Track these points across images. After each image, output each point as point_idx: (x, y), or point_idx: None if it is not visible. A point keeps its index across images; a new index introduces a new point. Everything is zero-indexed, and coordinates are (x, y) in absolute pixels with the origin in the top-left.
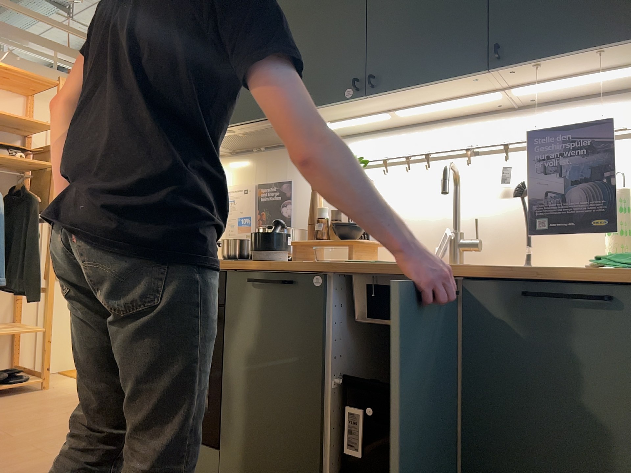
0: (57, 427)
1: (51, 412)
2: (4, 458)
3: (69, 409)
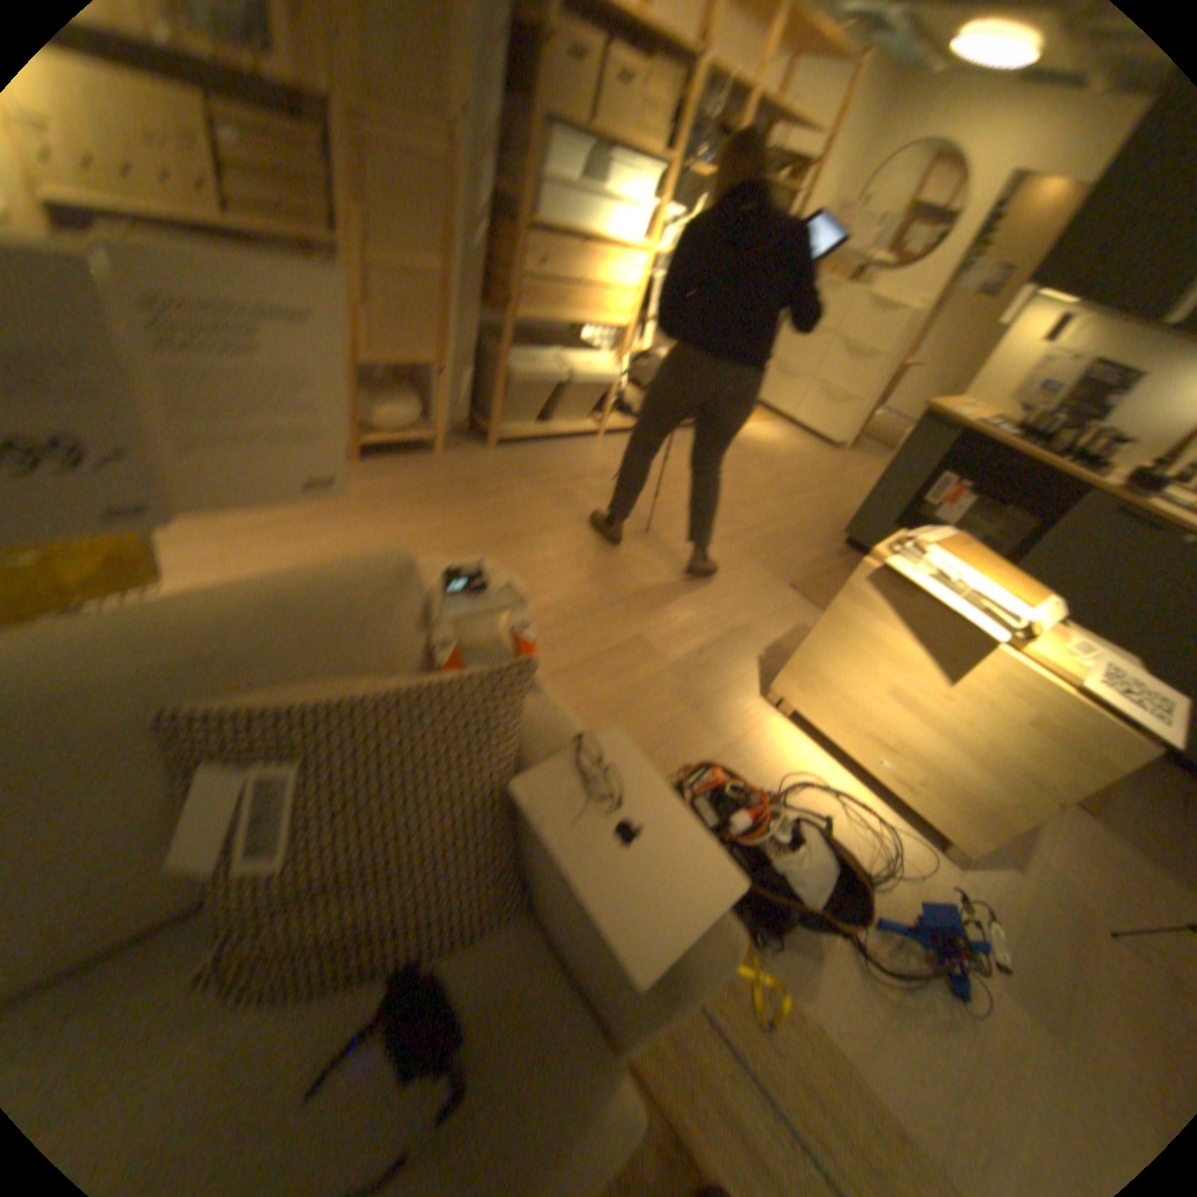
0: (769, 483)
1: (748, 462)
2: (768, 508)
3: (757, 462)
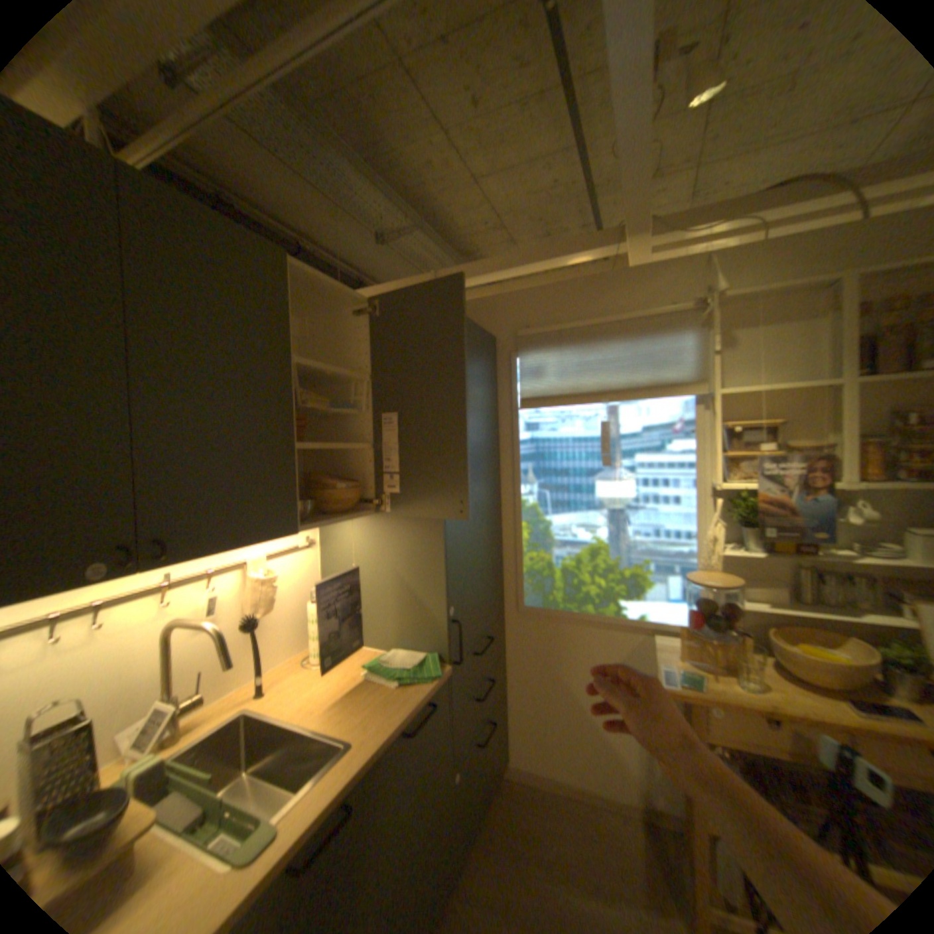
0: None
1: None
2: None
3: None
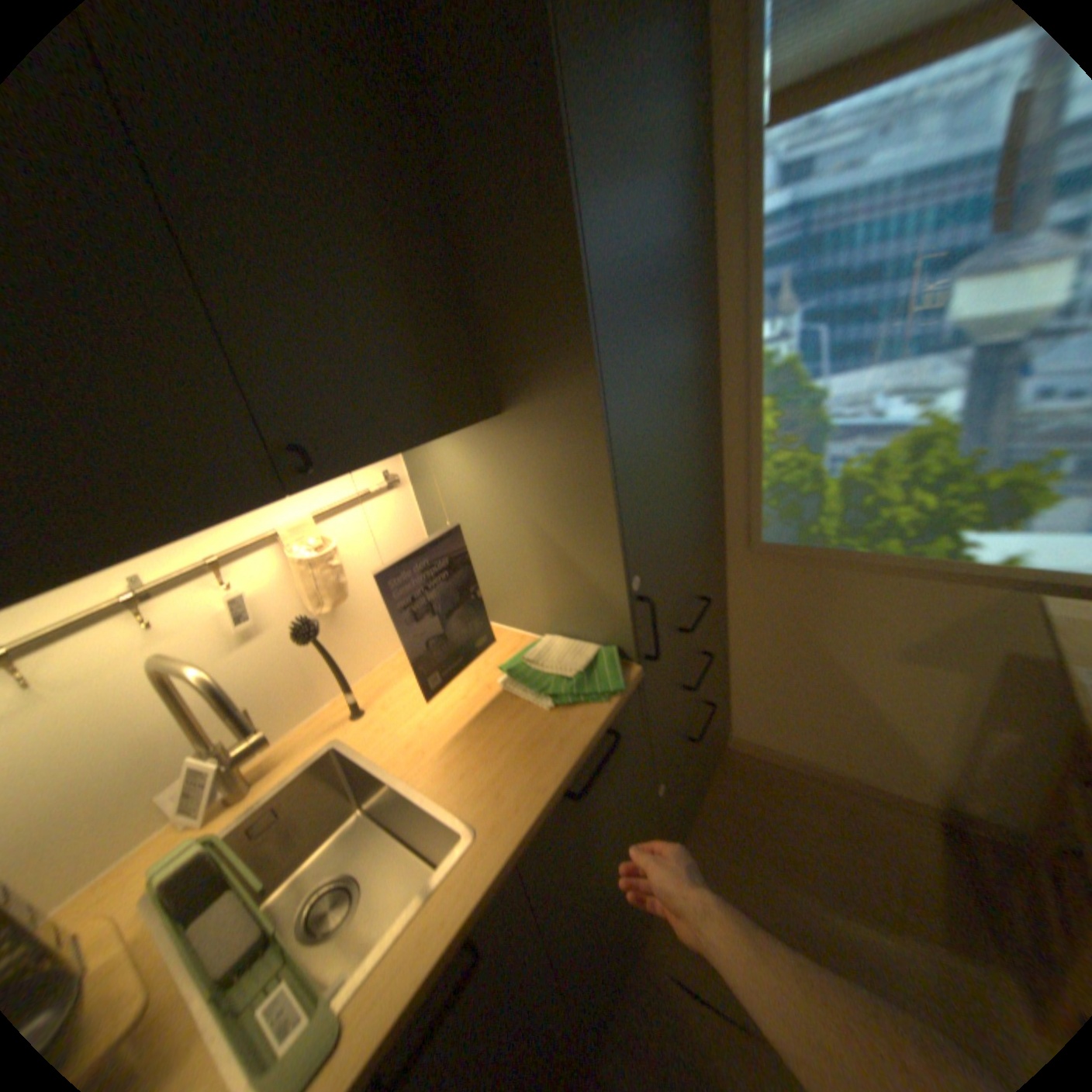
0: None
1: None
2: None
3: None
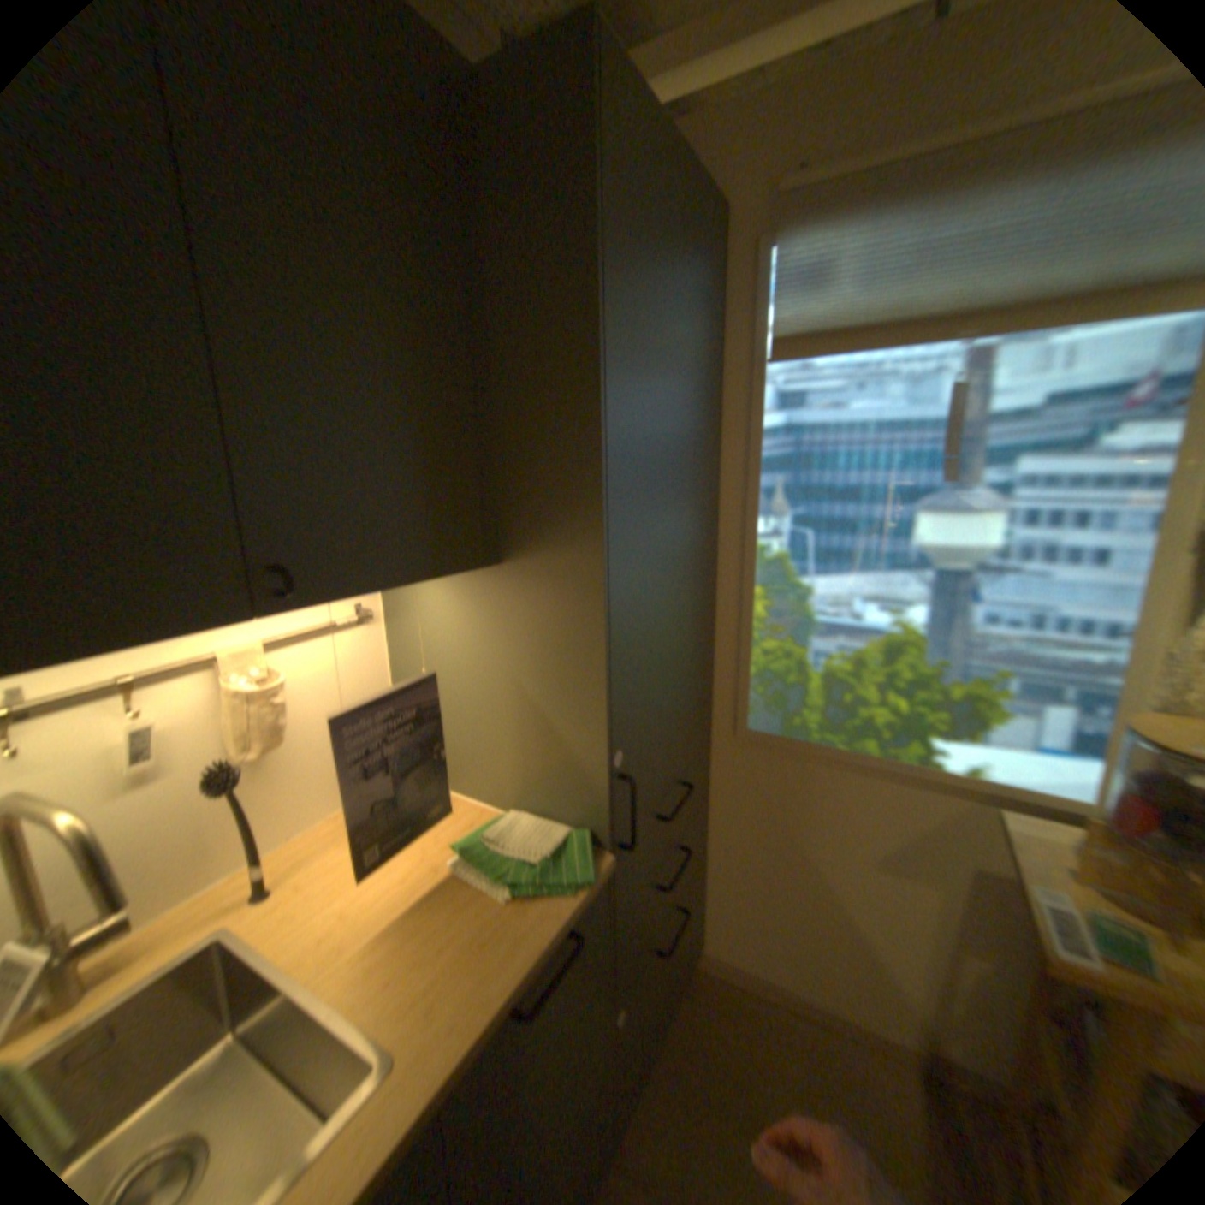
0: None
1: None
2: None
3: None
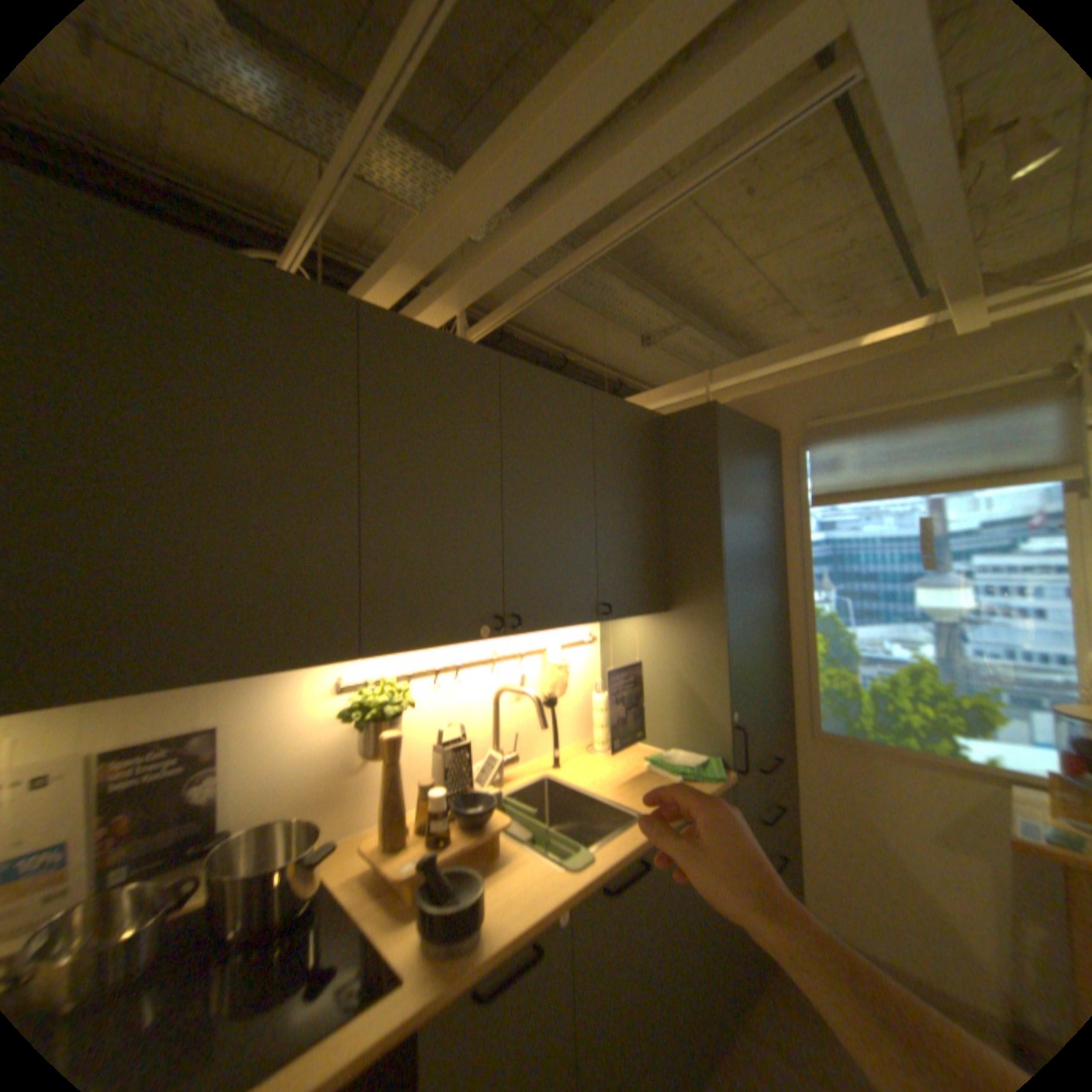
0: None
1: None
2: None
3: None
